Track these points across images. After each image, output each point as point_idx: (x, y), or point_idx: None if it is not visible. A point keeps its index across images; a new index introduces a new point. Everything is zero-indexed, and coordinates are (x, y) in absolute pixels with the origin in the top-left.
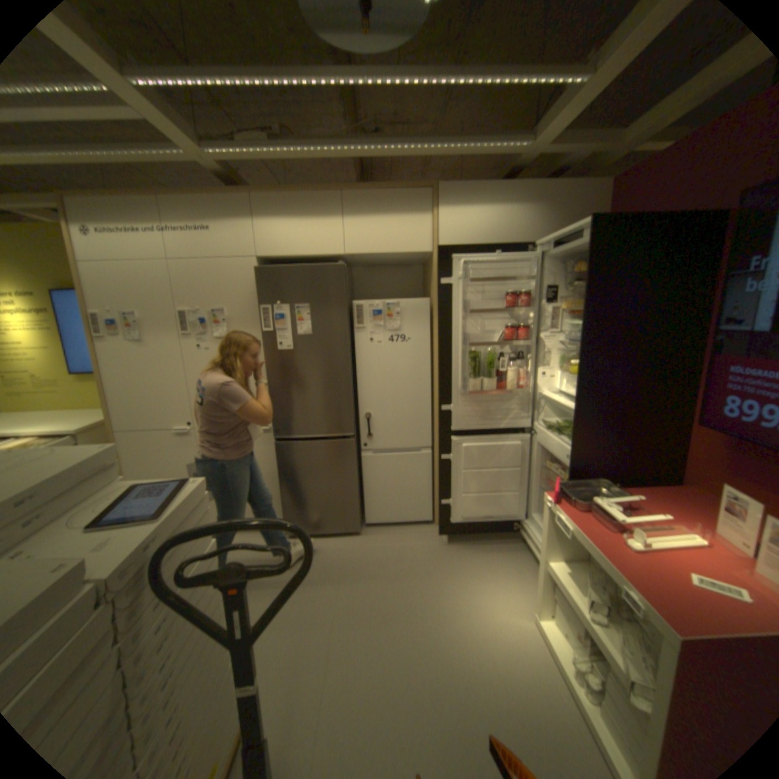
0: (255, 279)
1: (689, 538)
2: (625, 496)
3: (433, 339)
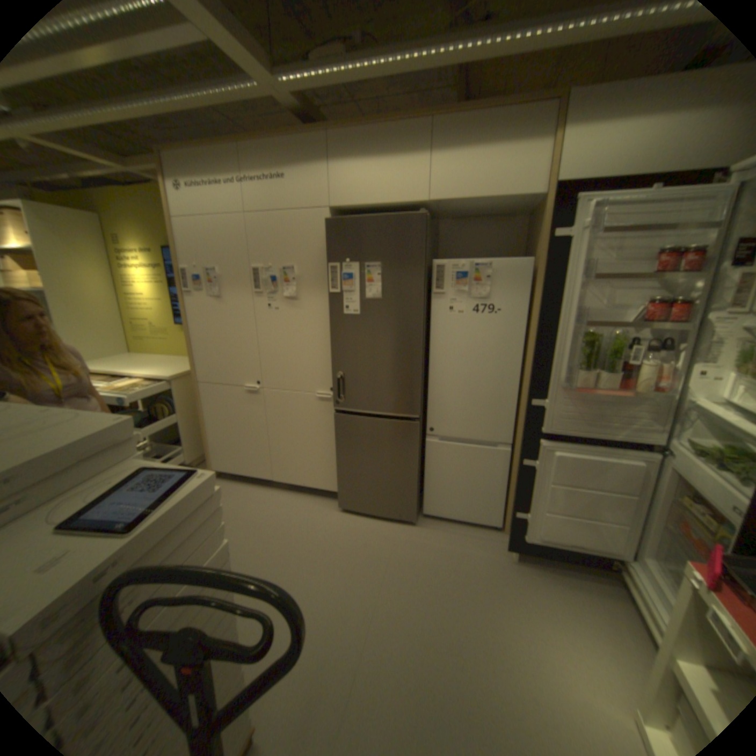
0: (326, 232)
1: None
2: None
3: (532, 310)
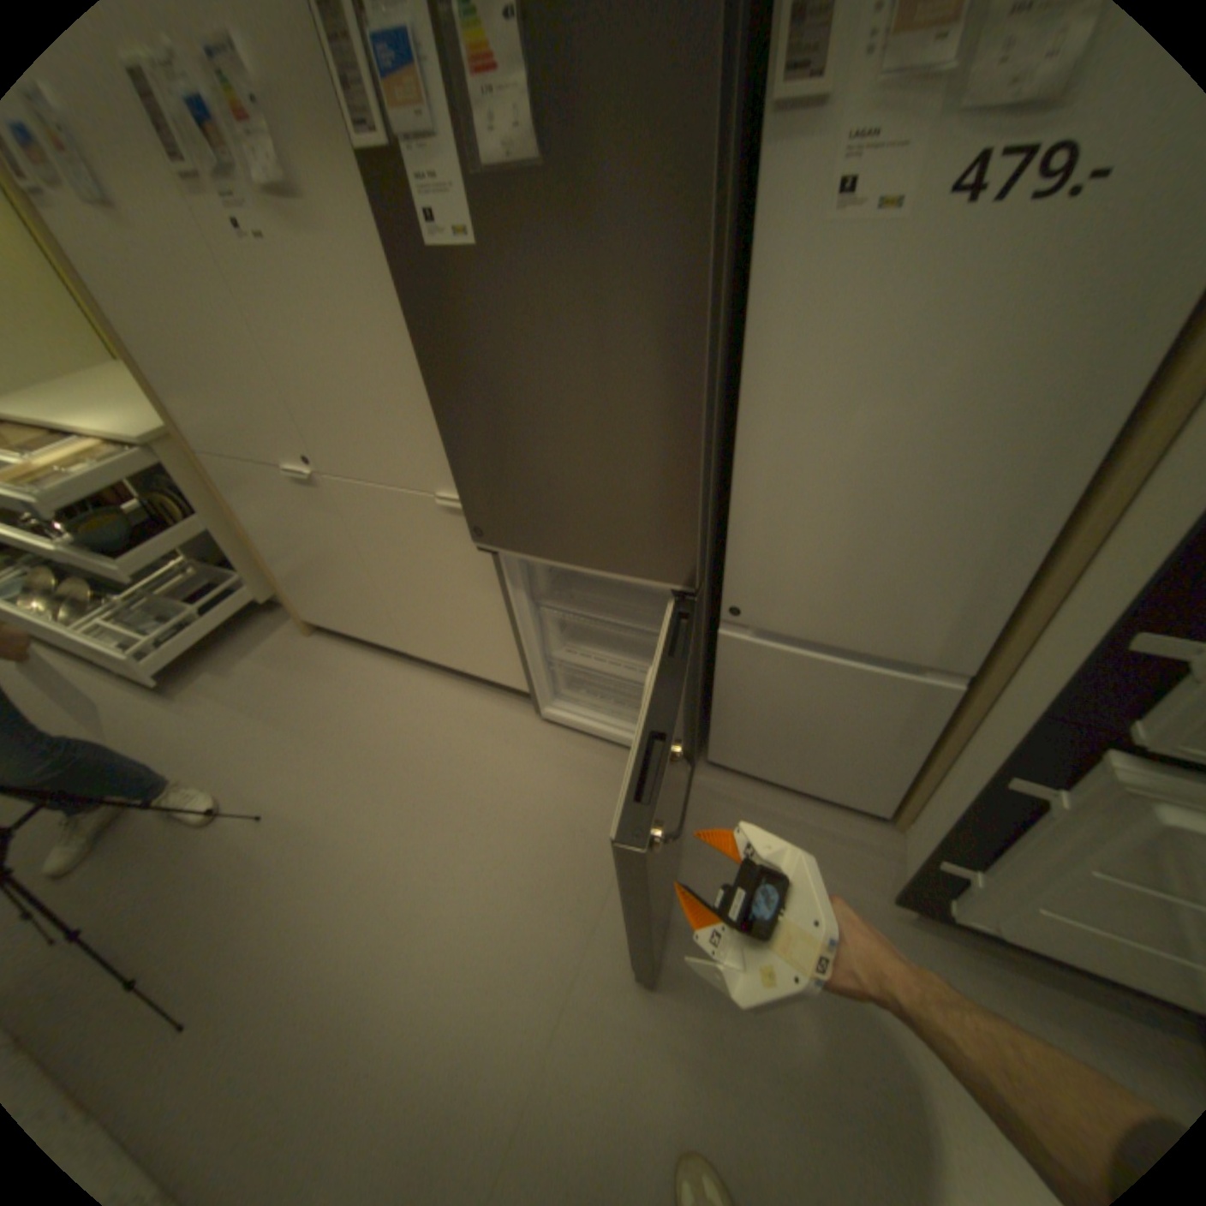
0: None
1: None
2: None
3: None
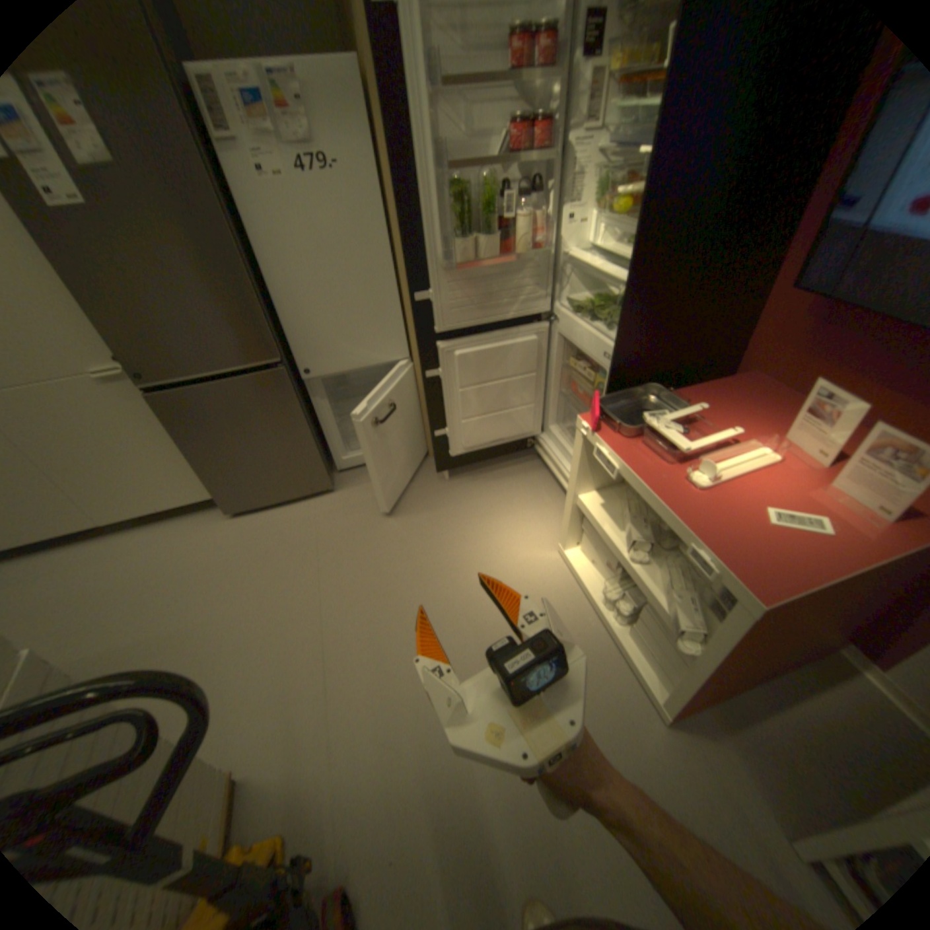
0: None
1: (757, 451)
2: (677, 401)
3: (380, 158)
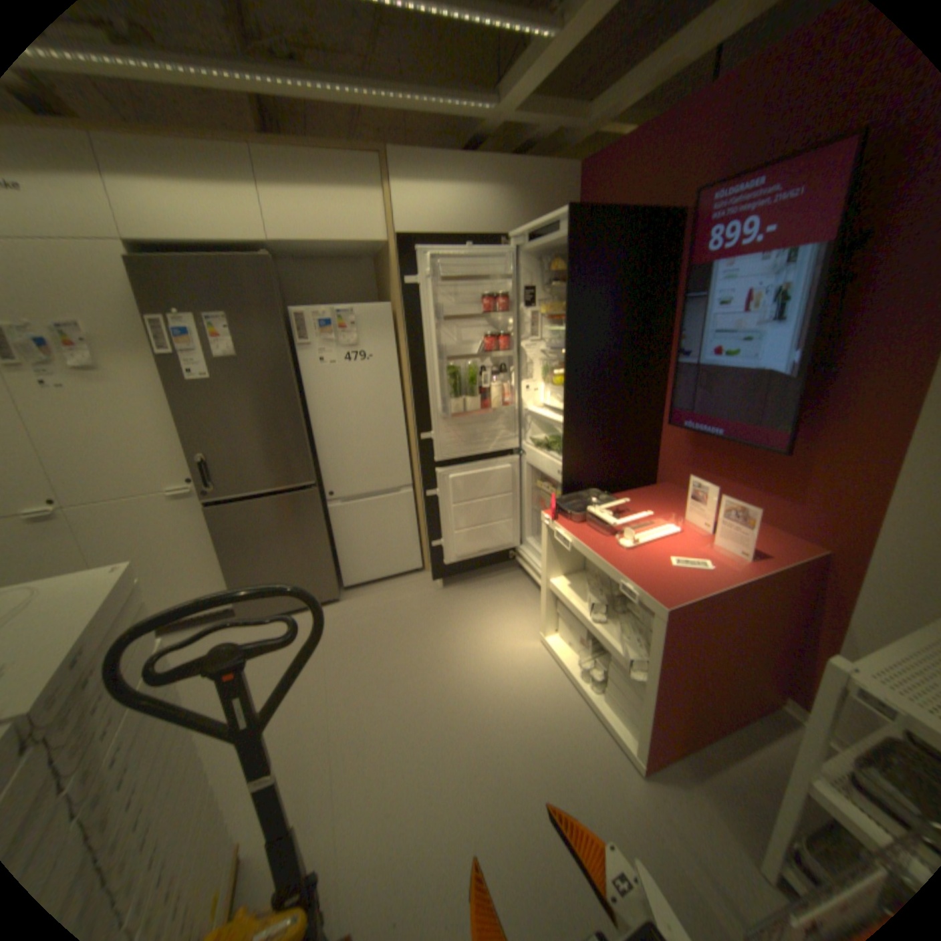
0: (127, 274)
1: (665, 528)
2: (611, 502)
3: (401, 354)
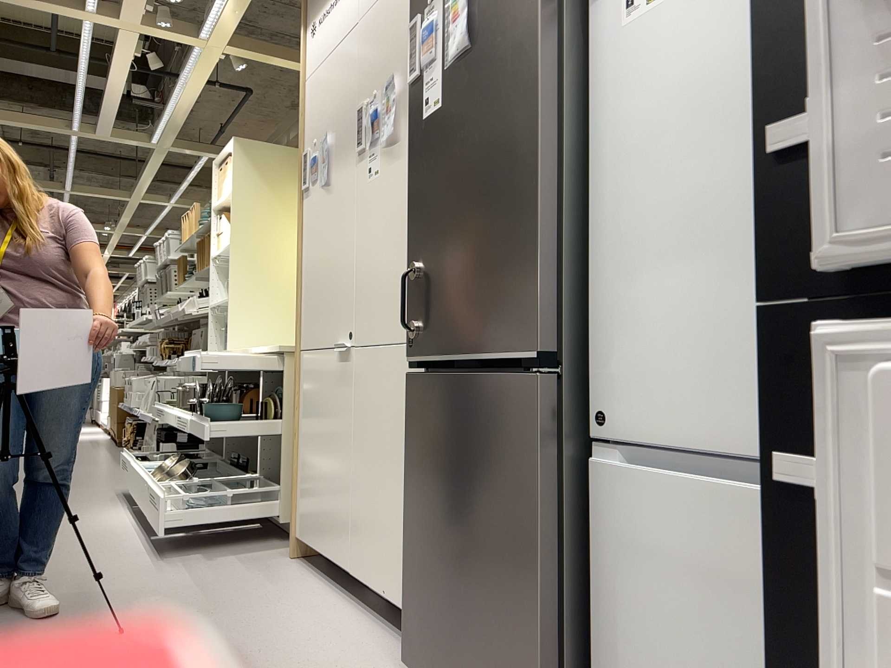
0: None
1: None
2: None
3: None
